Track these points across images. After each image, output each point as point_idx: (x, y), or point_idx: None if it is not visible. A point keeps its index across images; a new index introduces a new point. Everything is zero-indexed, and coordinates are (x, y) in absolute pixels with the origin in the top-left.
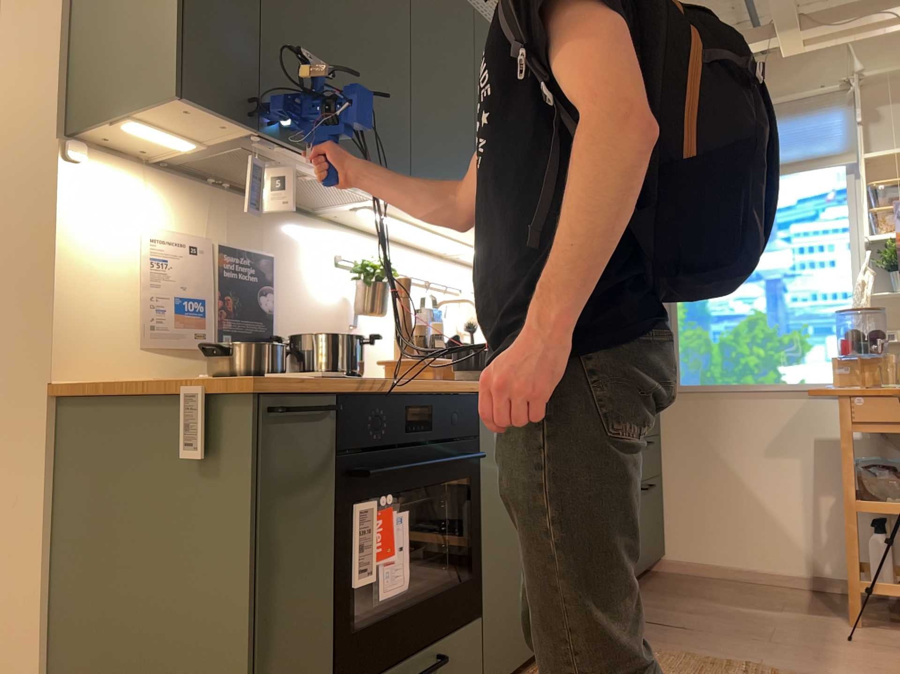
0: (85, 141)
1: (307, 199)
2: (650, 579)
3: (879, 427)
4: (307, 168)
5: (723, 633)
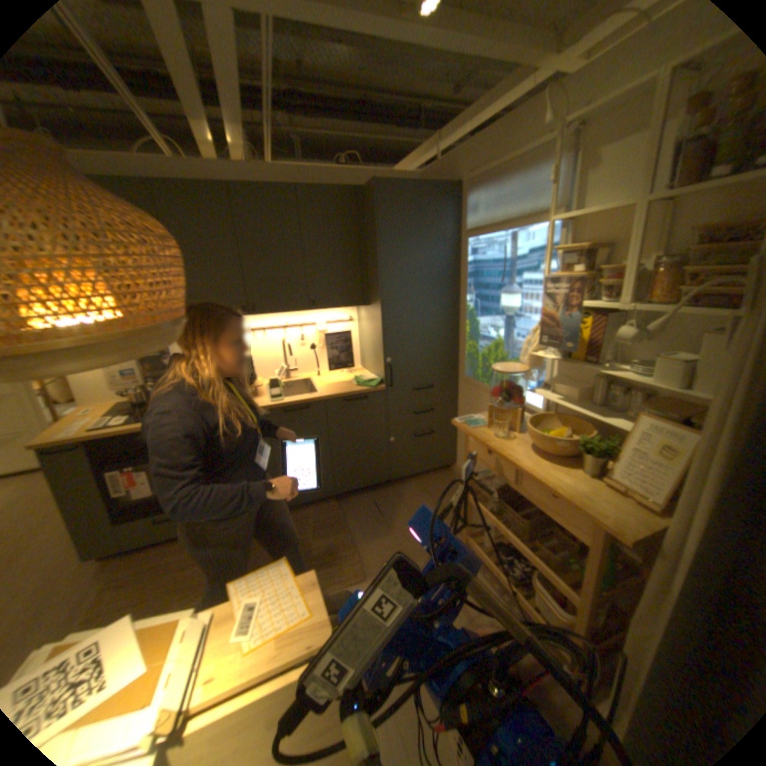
0: None
1: None
2: (435, 476)
3: (480, 462)
4: None
5: (391, 528)
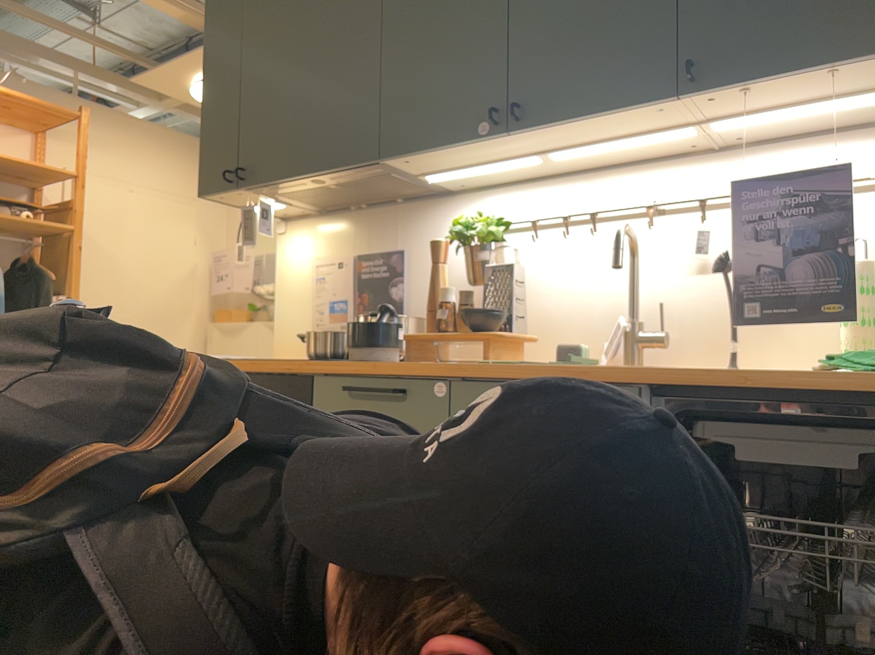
0: (289, 218)
1: (407, 189)
2: None
3: None
4: (308, 185)
5: None
